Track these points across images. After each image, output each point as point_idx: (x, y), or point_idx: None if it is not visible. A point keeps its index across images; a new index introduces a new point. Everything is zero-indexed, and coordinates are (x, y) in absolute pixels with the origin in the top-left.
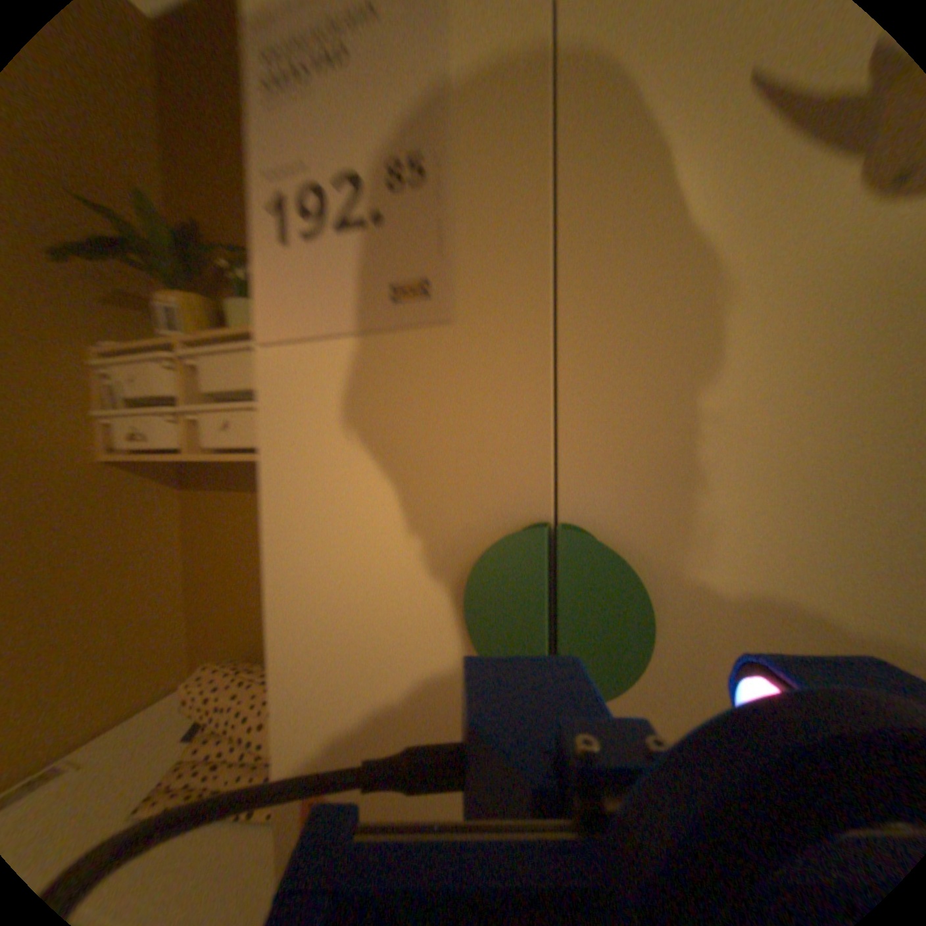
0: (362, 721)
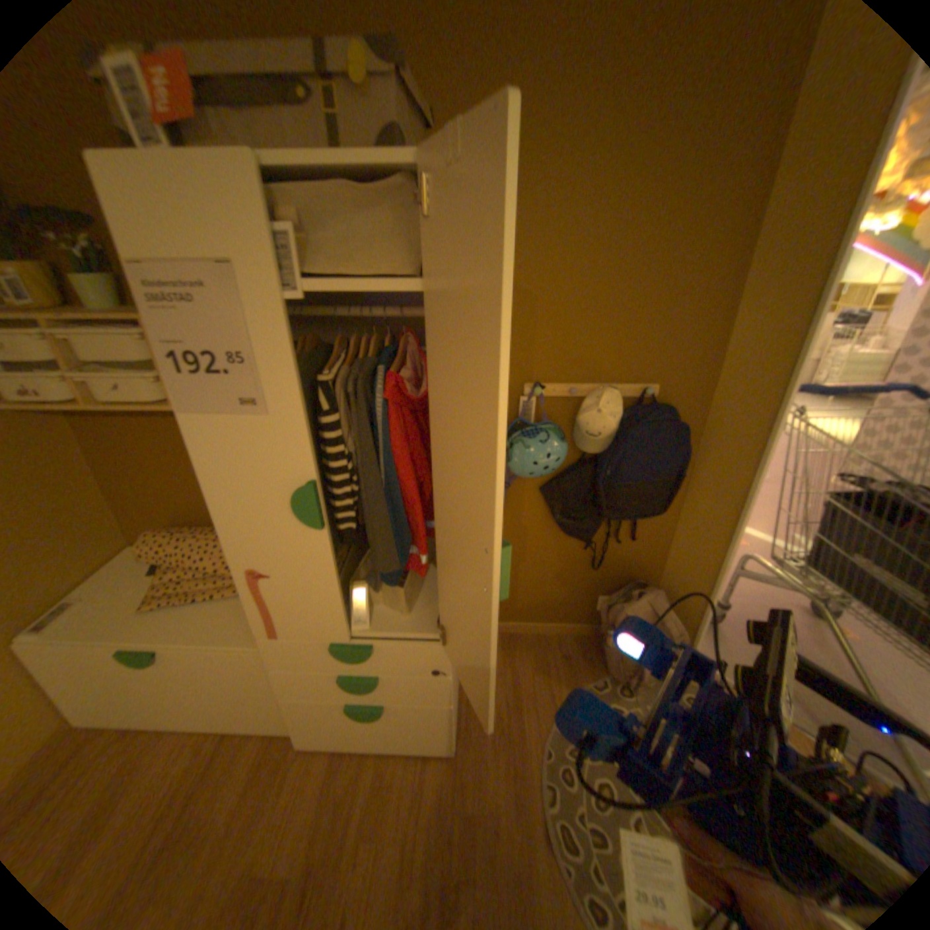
0: (263, 545)
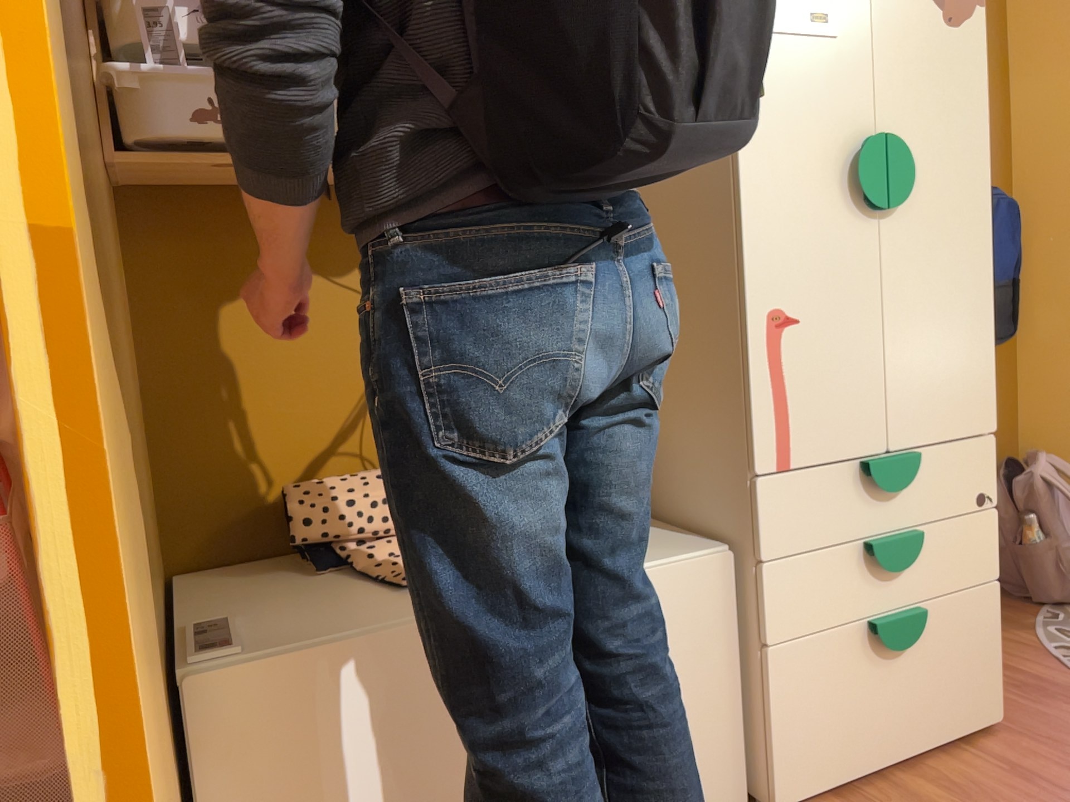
0: (801, 255)
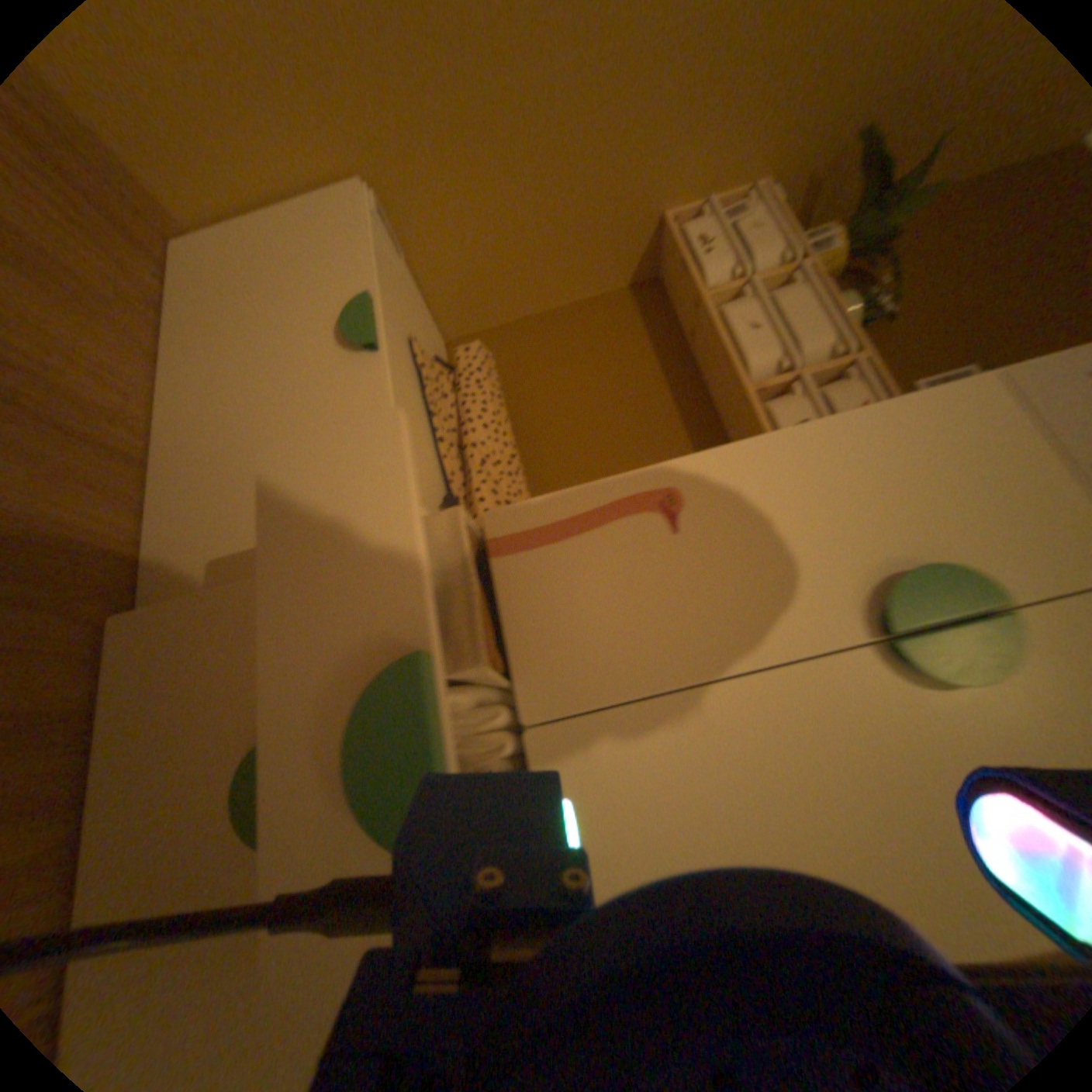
0: (757, 520)
